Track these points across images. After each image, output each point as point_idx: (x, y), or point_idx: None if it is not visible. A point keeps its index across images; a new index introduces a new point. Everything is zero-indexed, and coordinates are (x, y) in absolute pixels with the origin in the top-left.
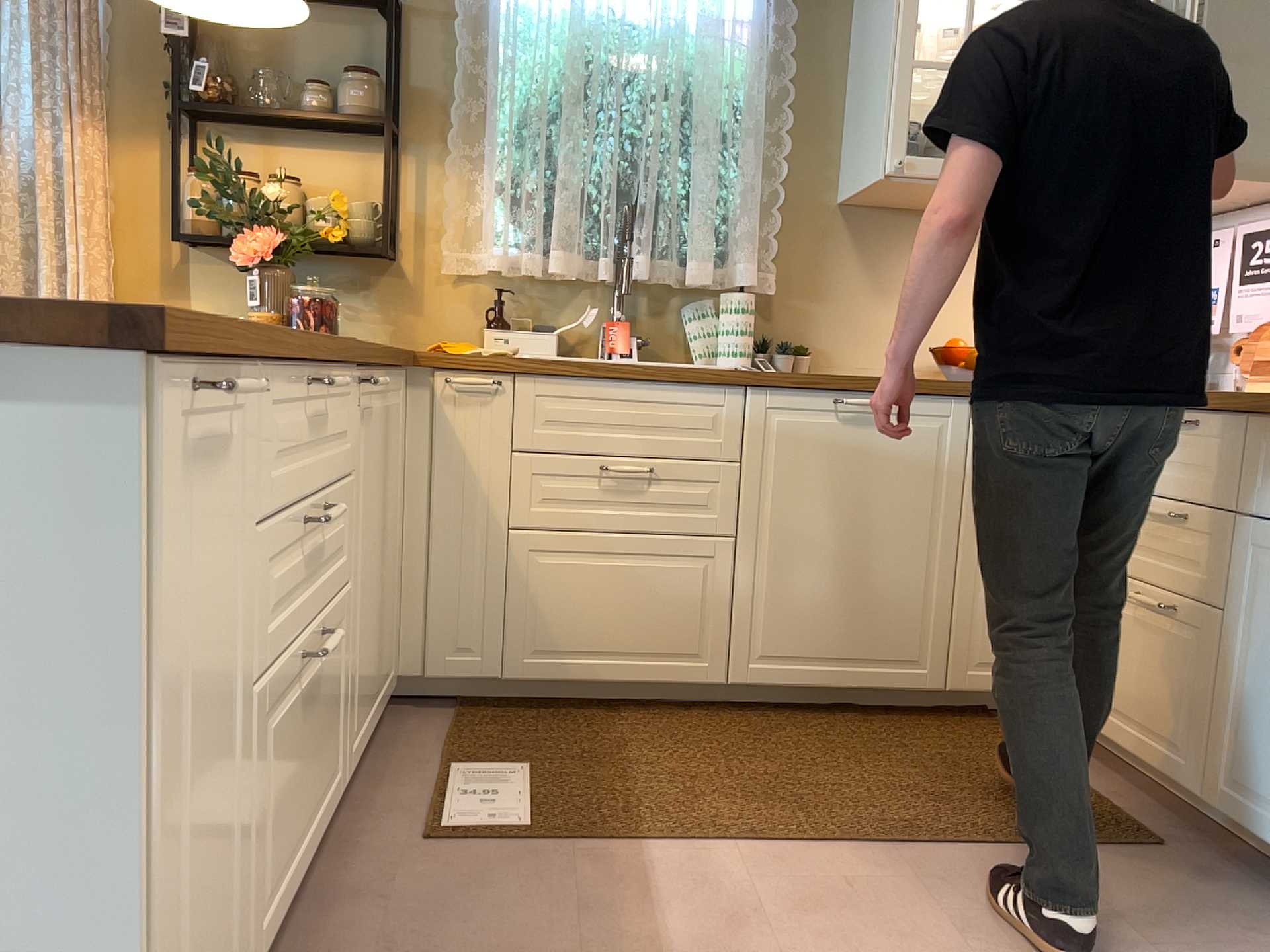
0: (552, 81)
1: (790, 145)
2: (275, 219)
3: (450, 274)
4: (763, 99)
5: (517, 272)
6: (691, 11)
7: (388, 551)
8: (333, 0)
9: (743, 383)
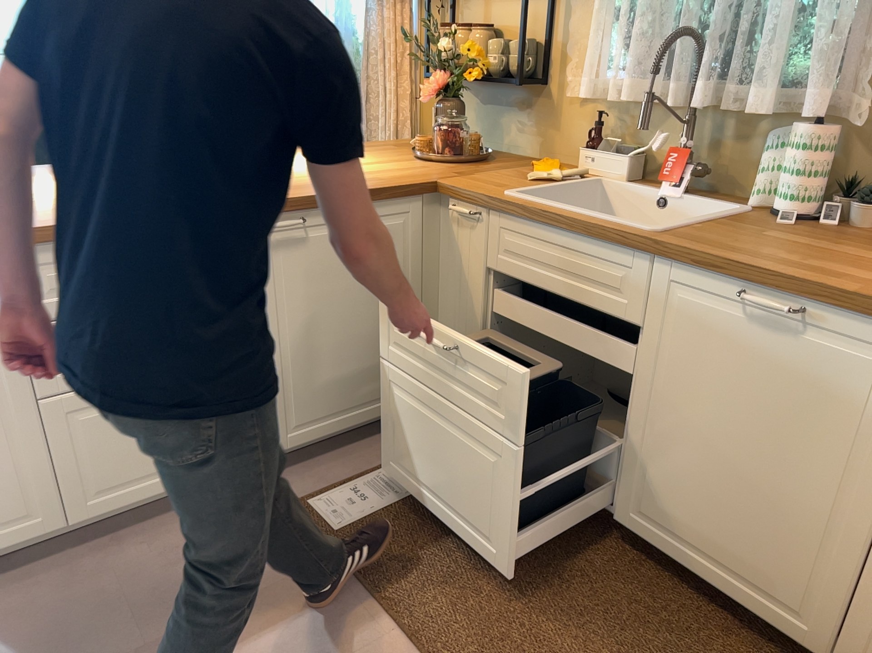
0: None
1: None
2: (449, 64)
3: (573, 98)
4: None
5: (612, 98)
6: None
7: (381, 320)
8: None
9: (645, 251)
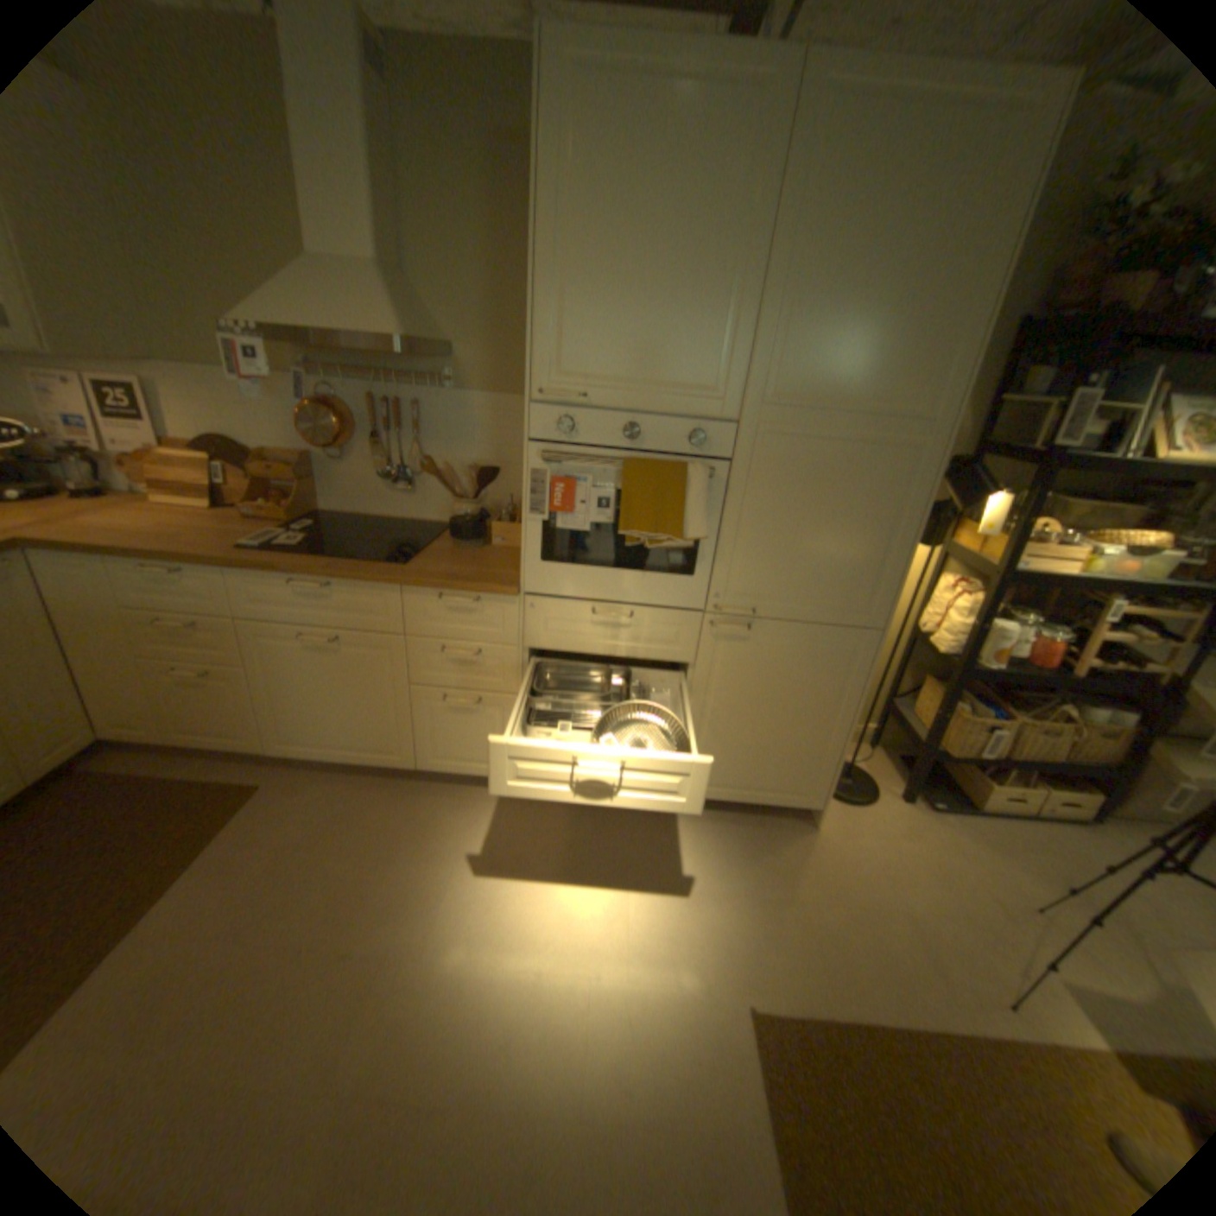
0: None
1: None
2: None
3: None
4: None
5: None
6: None
7: None
8: None
9: None
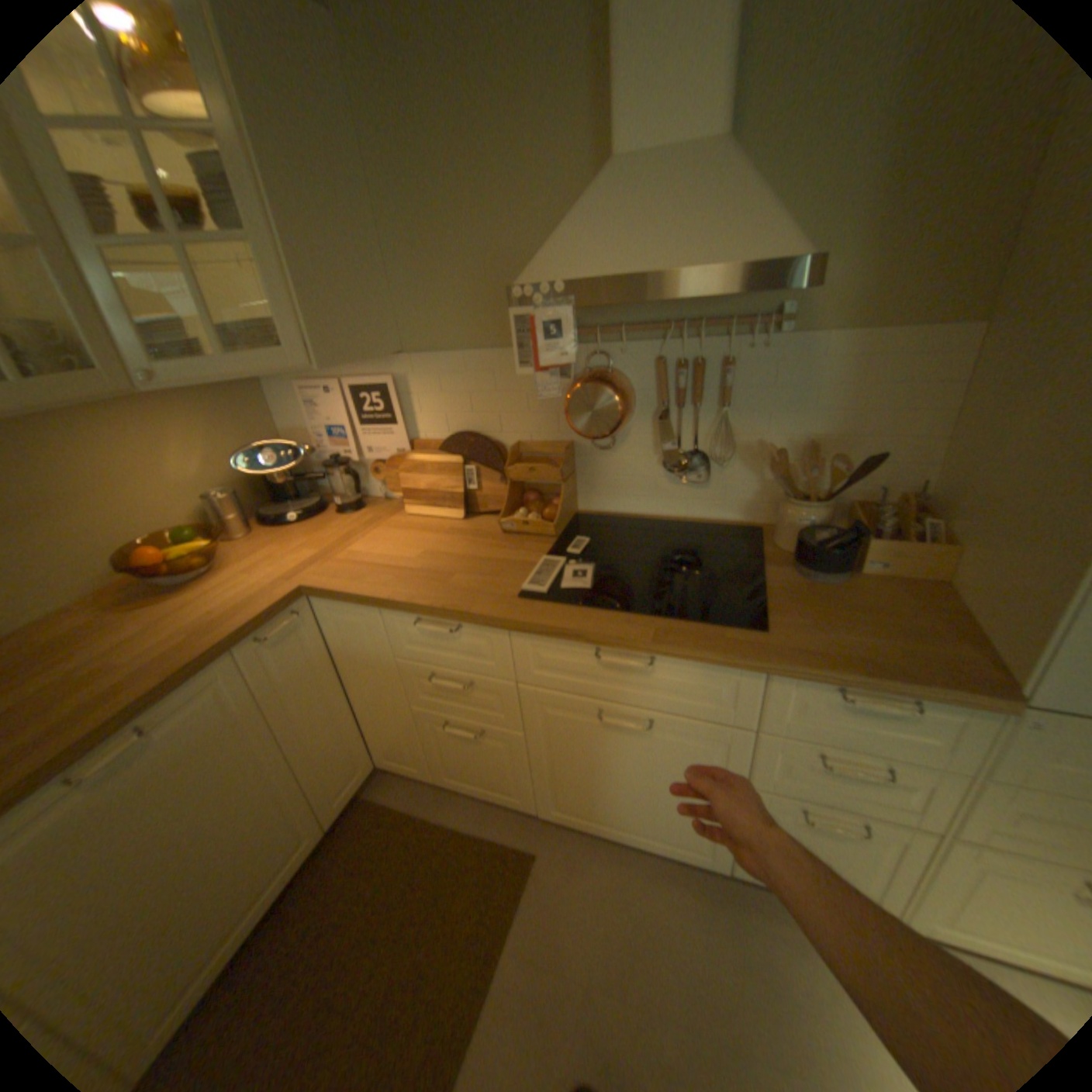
0: None
1: None
2: None
3: None
4: None
5: None
6: None
7: None
8: None
9: None
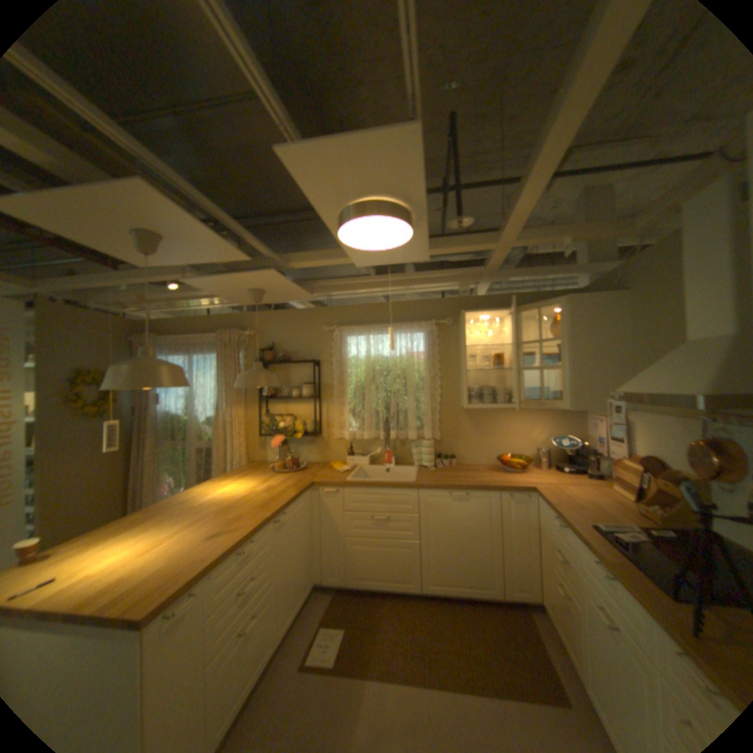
0: (364, 377)
1: (440, 391)
2: (283, 431)
3: (337, 438)
4: (431, 375)
5: (356, 437)
6: (404, 351)
7: (302, 552)
8: (300, 361)
9: (416, 488)
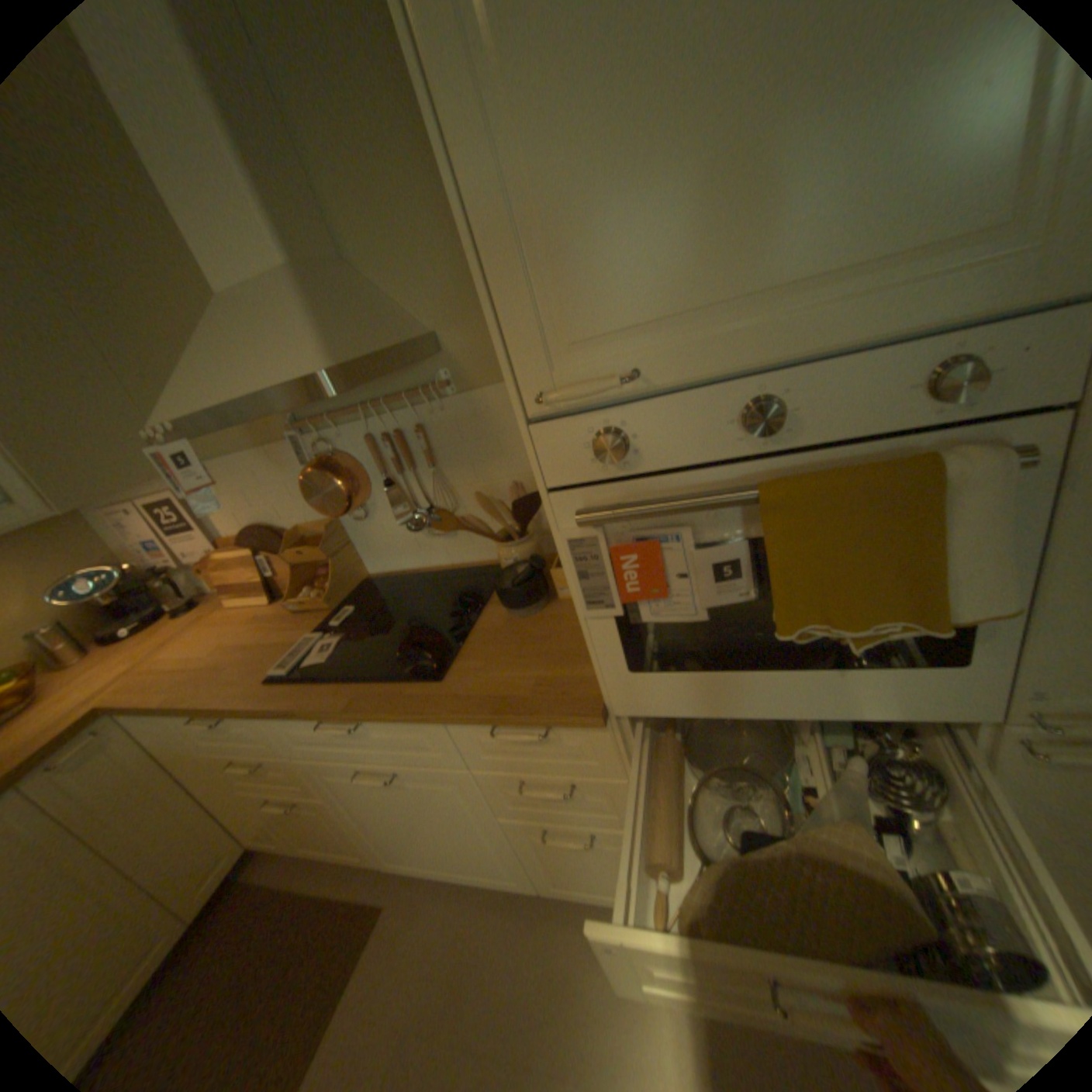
0: None
1: None
2: None
3: None
4: None
5: None
6: None
7: None
8: None
9: None
